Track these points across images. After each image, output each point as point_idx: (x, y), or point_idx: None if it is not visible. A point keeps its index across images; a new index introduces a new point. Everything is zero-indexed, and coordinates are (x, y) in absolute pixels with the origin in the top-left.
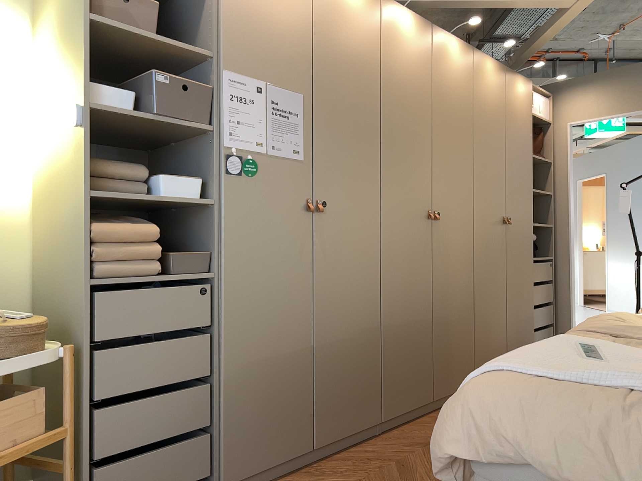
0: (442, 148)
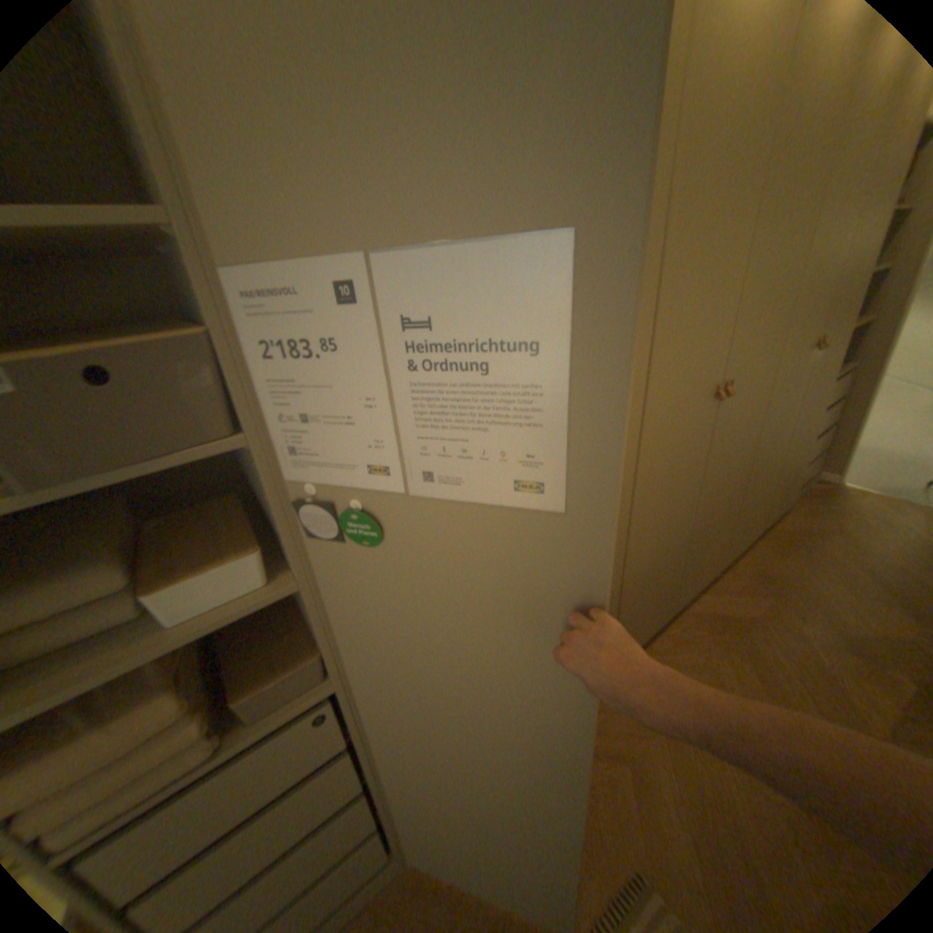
0: (771, 255)
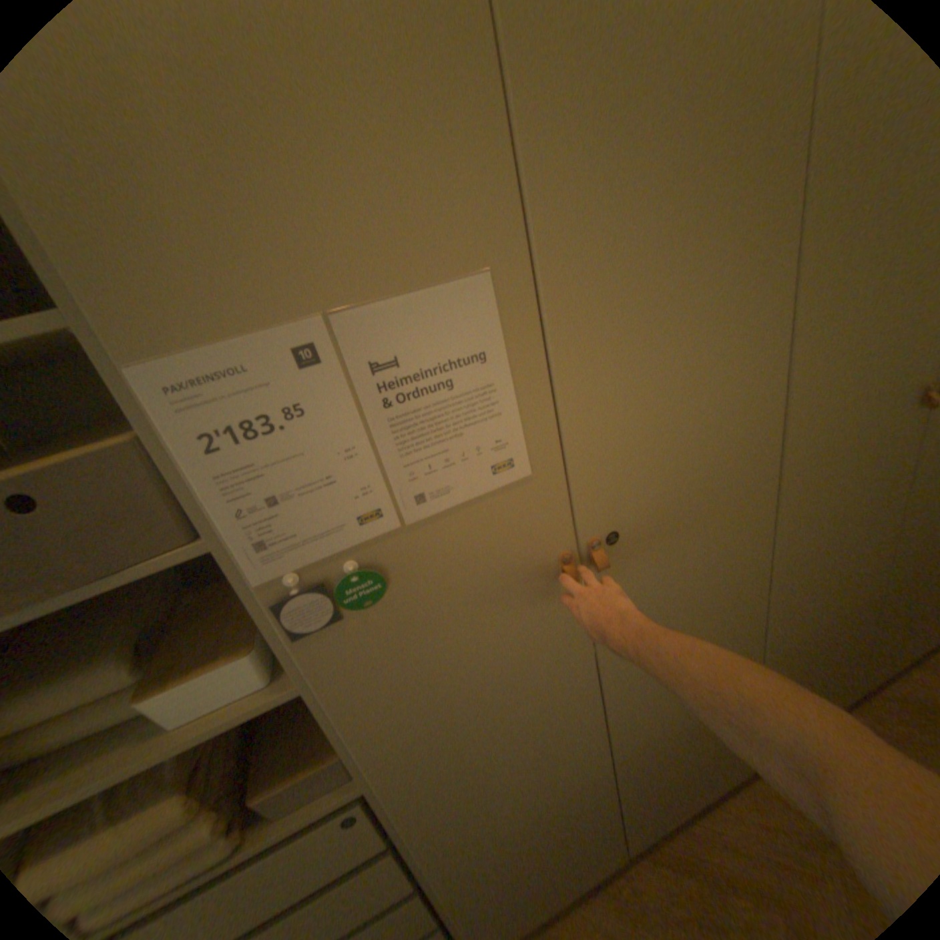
0: None
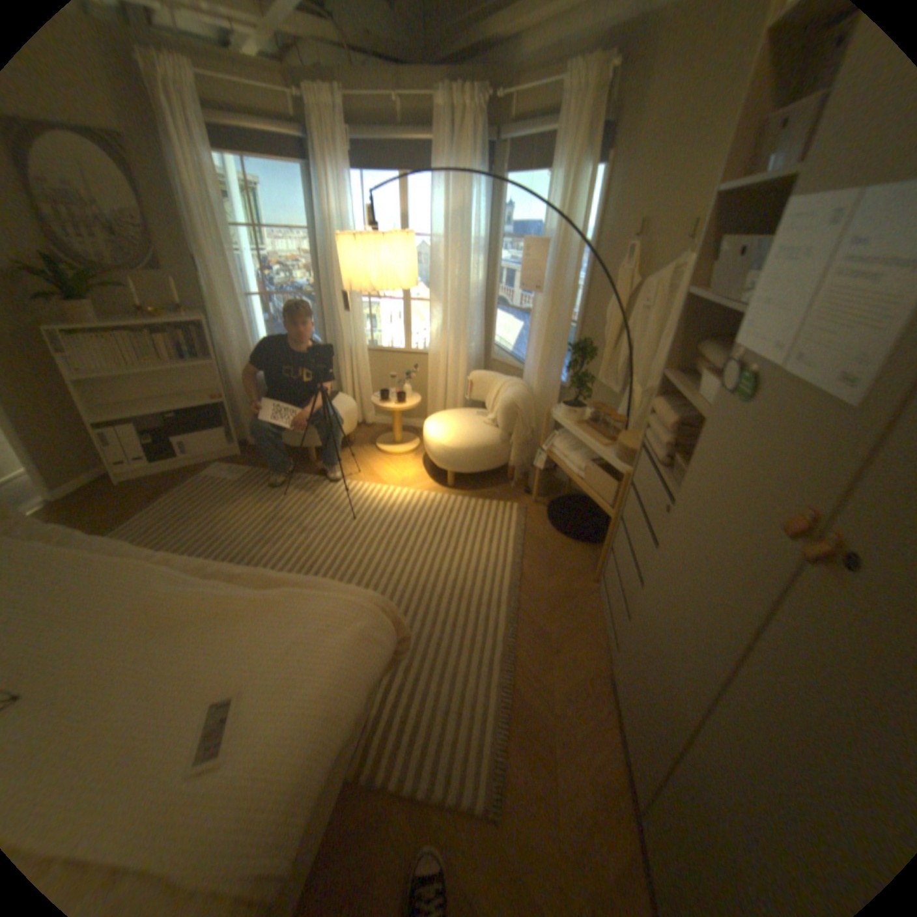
0: None
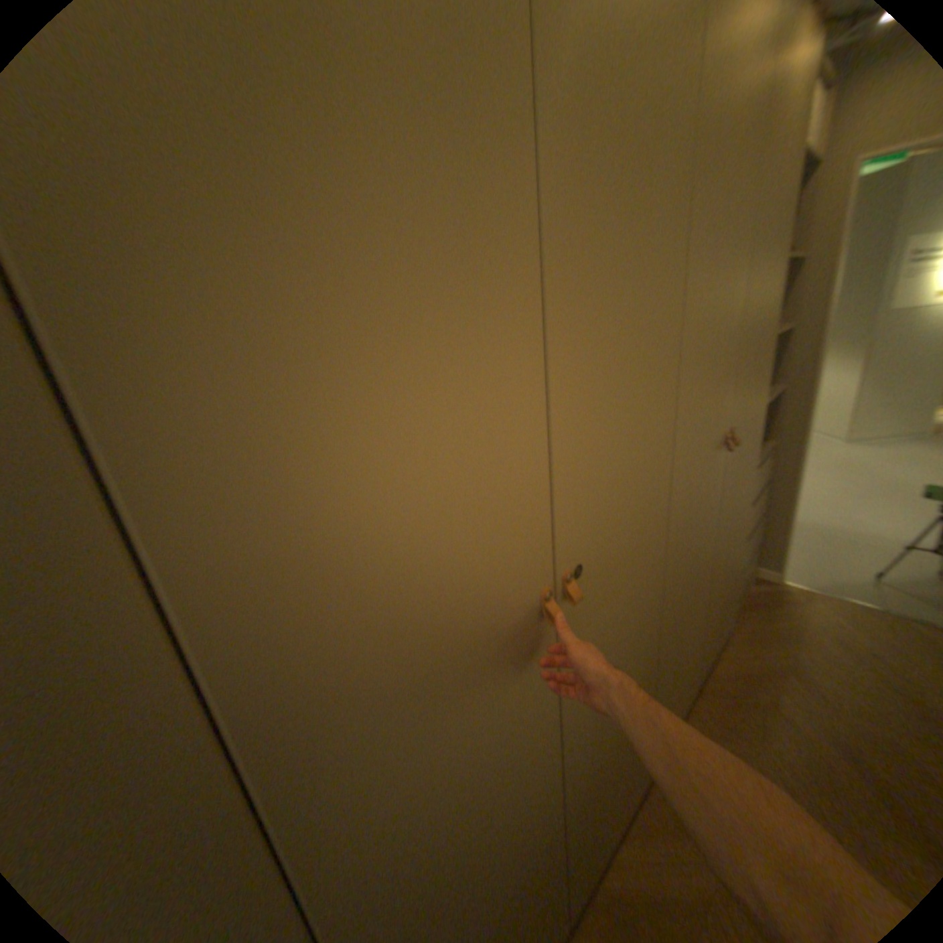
0: (607, 331)
